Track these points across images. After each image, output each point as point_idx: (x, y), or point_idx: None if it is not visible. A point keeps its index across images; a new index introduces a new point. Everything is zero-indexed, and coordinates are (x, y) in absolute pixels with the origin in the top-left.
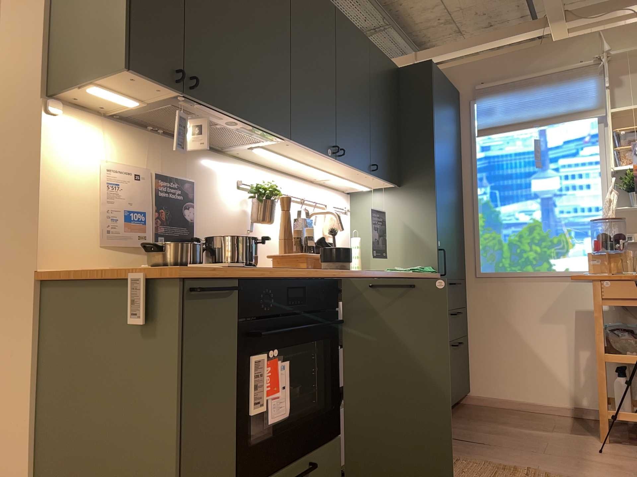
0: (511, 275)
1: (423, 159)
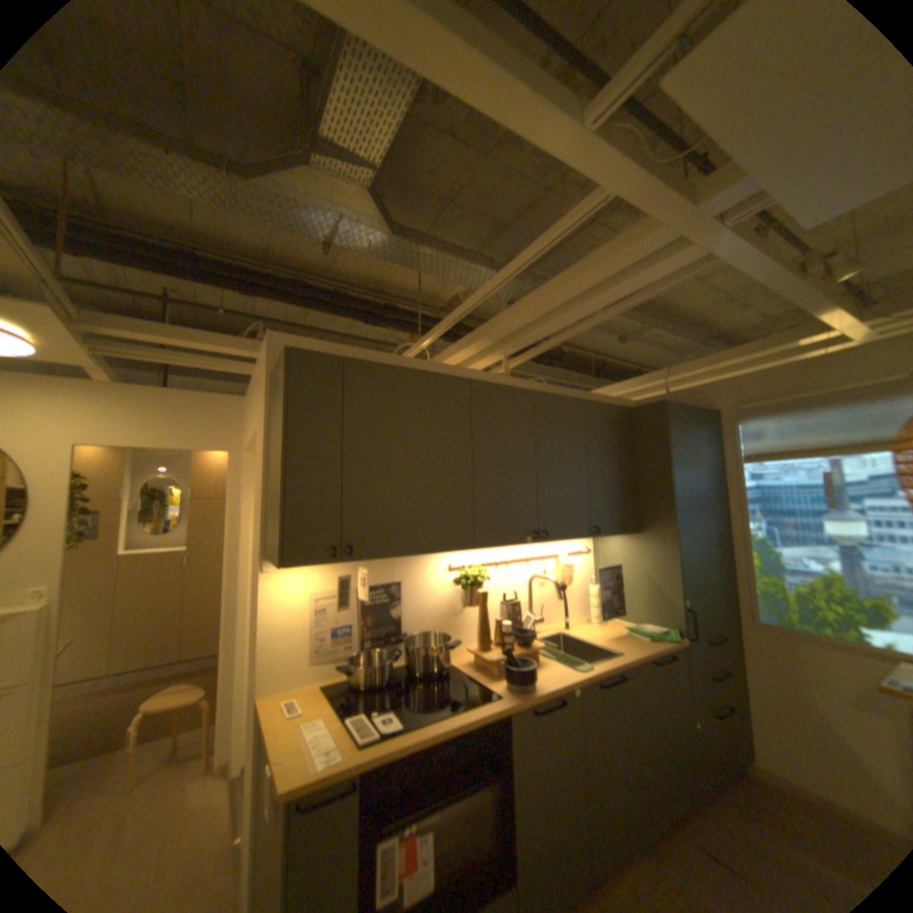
0: (803, 636)
1: (662, 507)
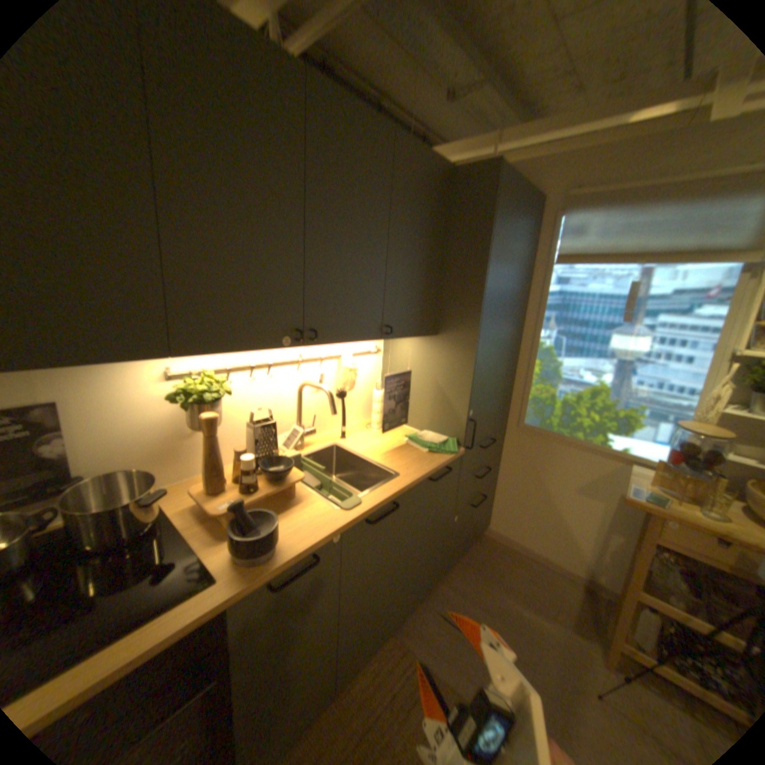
0: (557, 438)
1: (467, 307)
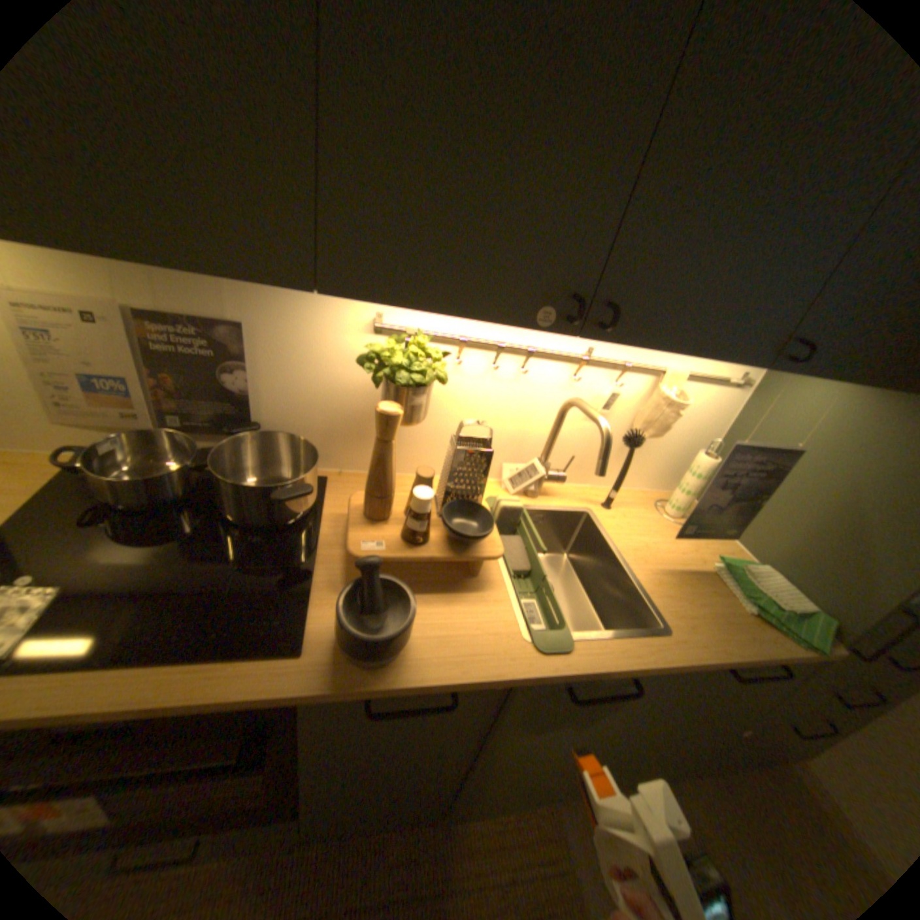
0: None
1: None
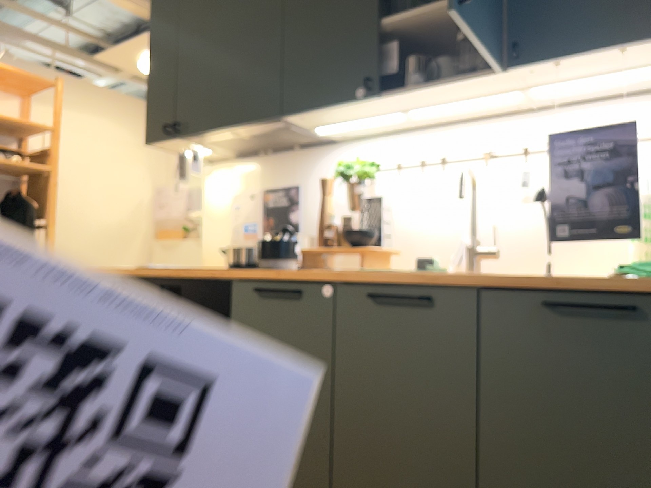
0: None
1: None
